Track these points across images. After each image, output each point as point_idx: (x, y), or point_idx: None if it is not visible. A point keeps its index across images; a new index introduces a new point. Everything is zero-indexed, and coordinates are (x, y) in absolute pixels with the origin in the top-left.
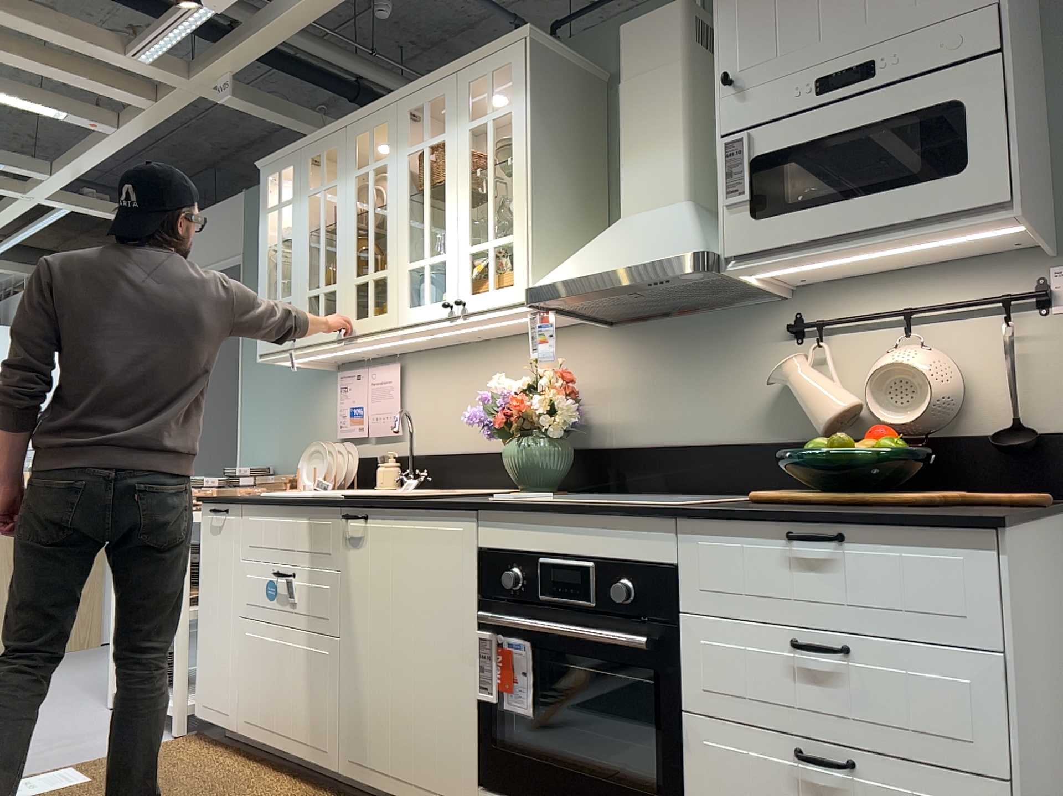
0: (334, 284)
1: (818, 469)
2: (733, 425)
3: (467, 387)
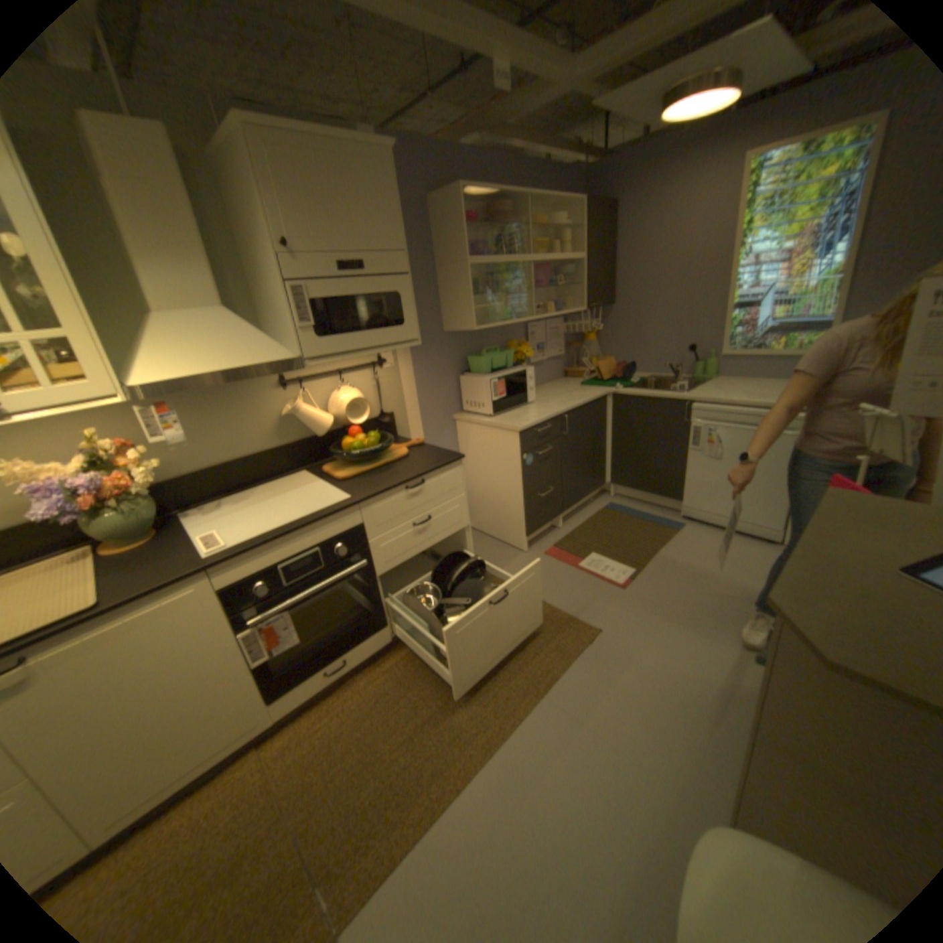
0: None
1: (356, 455)
2: (257, 442)
3: None
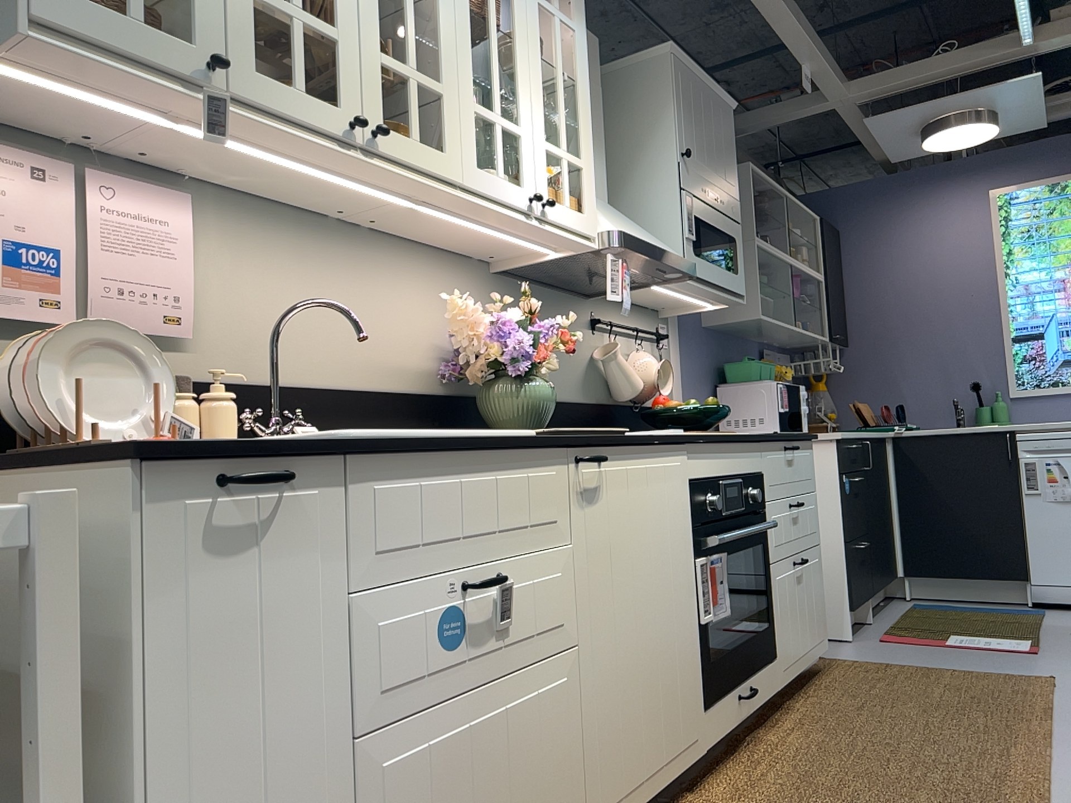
0: (331, 27)
1: (692, 418)
2: (571, 387)
3: (328, 286)
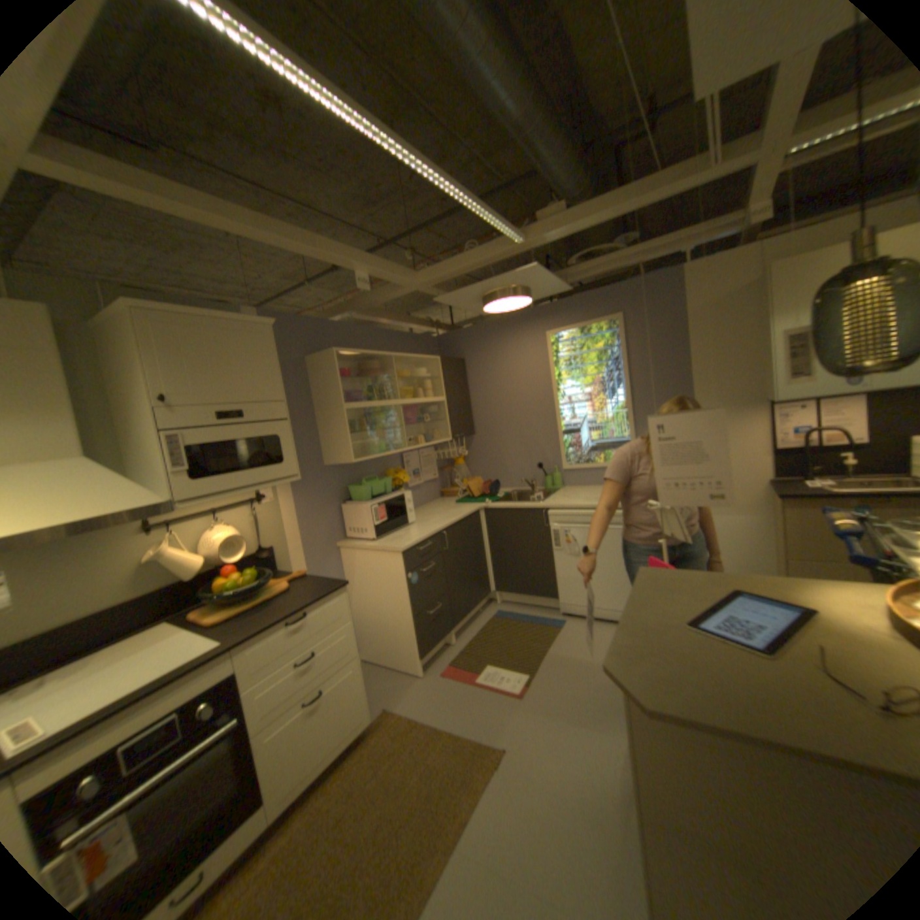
0: None
1: (229, 596)
2: (106, 596)
3: None
